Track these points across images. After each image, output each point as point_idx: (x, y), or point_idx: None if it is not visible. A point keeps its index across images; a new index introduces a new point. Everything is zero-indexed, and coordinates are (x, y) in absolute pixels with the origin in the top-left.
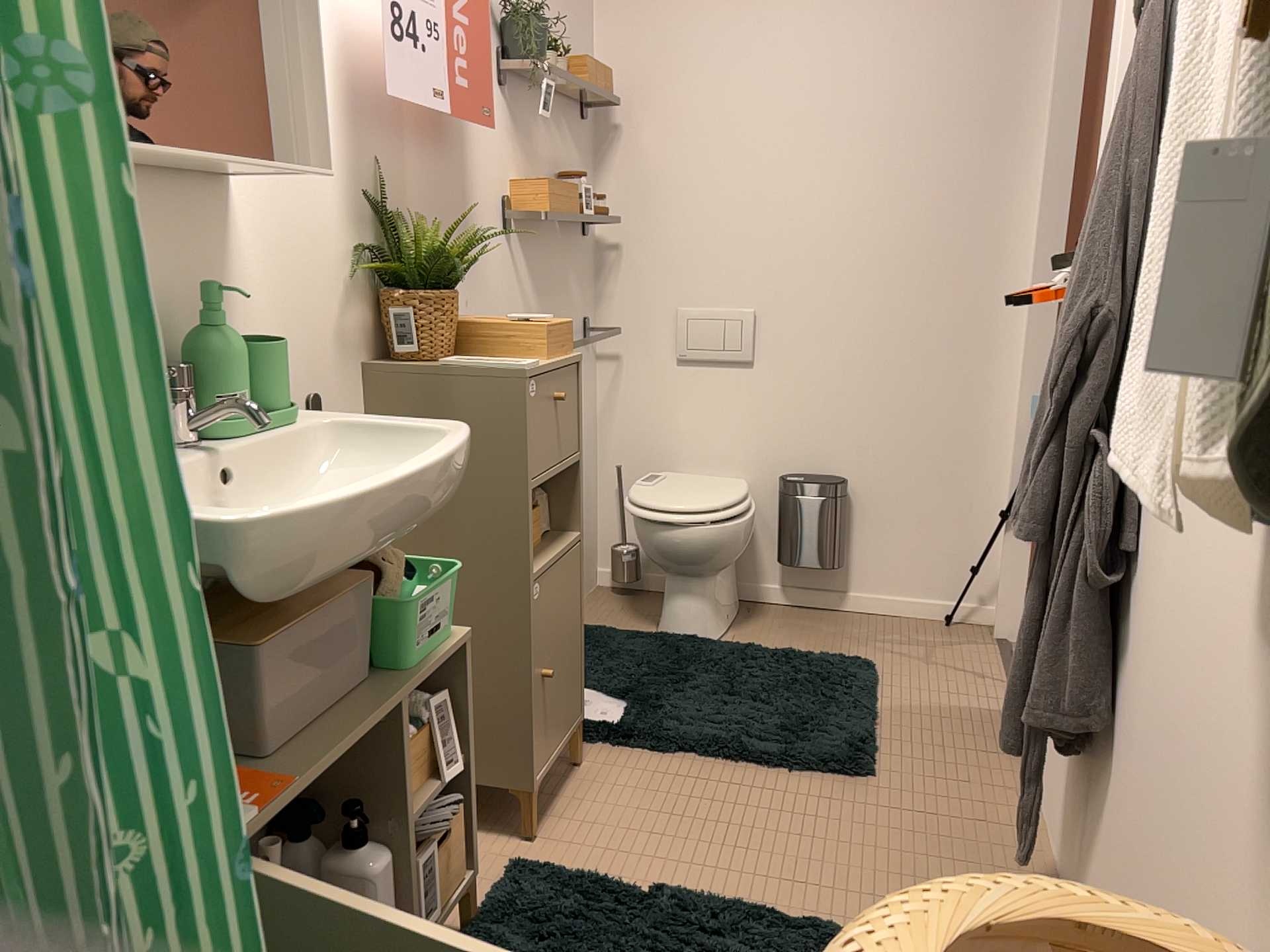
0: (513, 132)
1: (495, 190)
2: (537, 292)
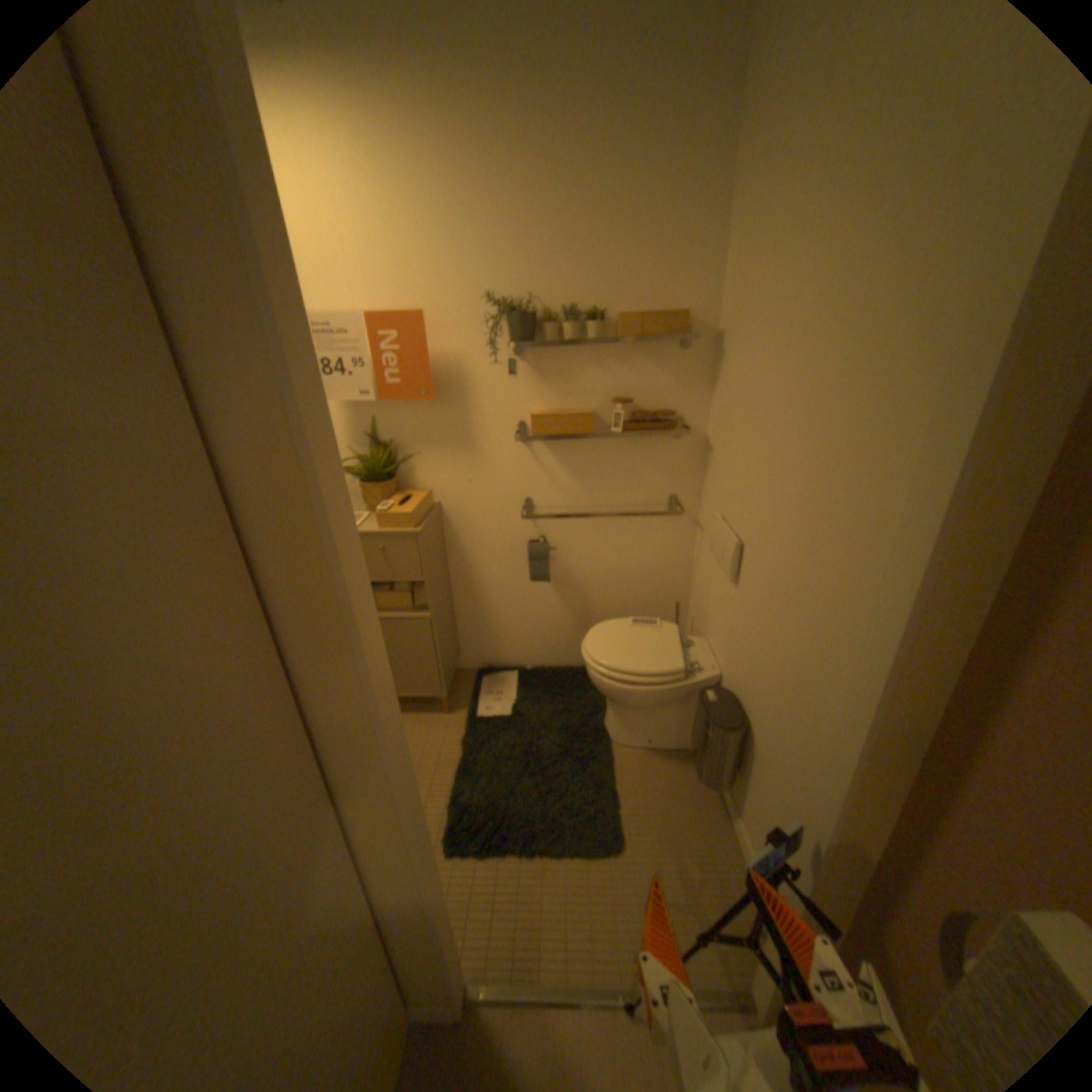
0: (532, 376)
1: (504, 417)
2: (571, 475)
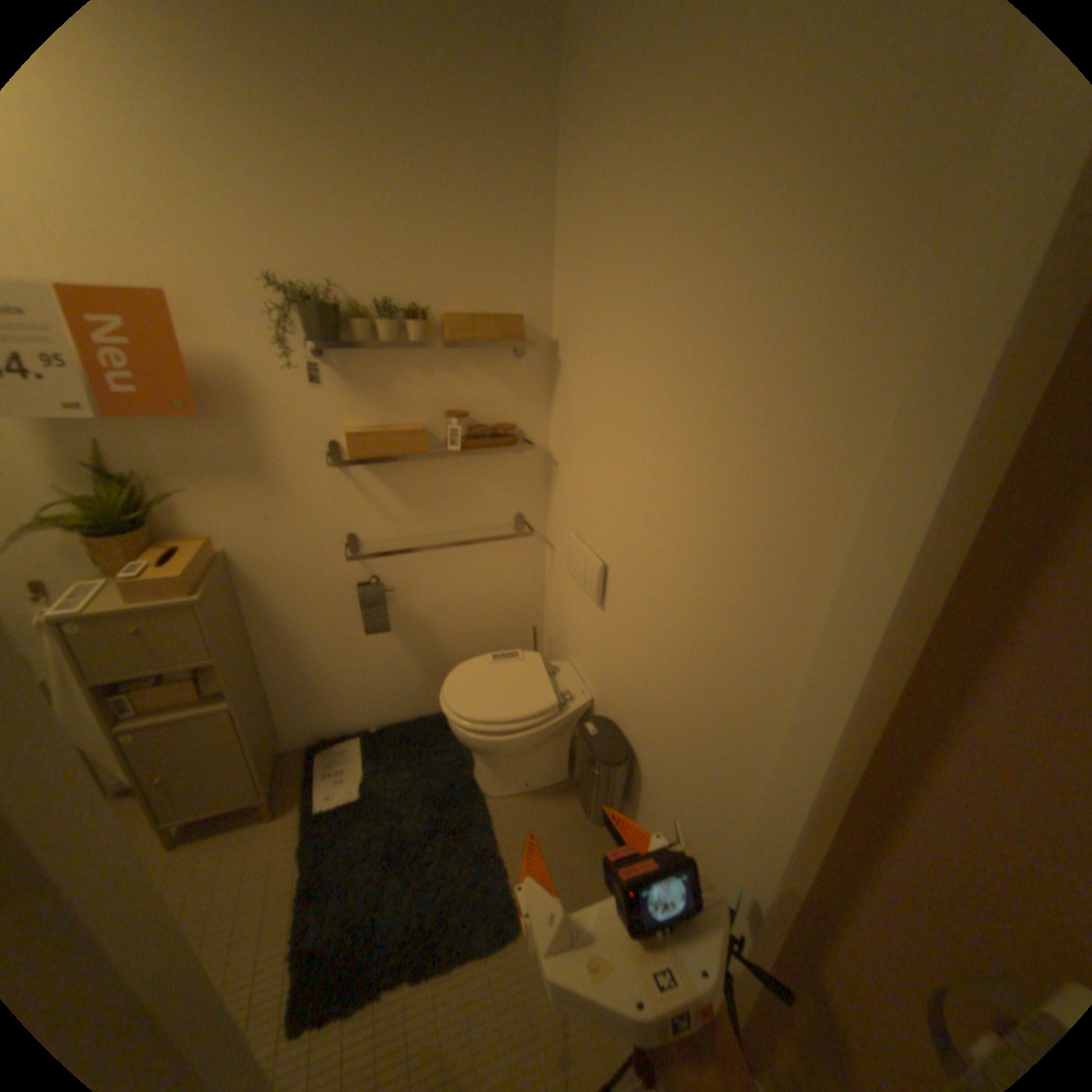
0: (340, 383)
1: (306, 434)
2: (402, 500)
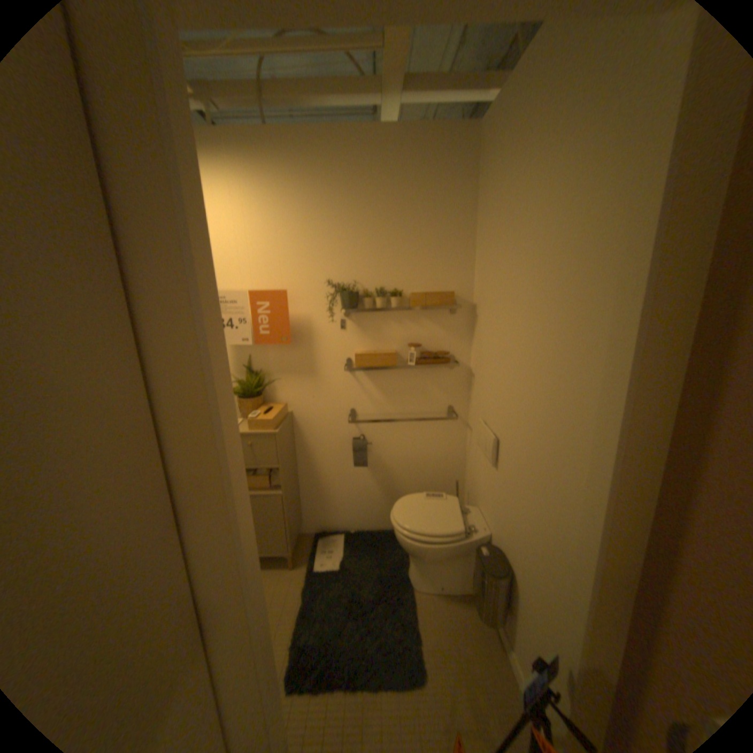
0: (356, 330)
1: (337, 355)
2: (382, 393)
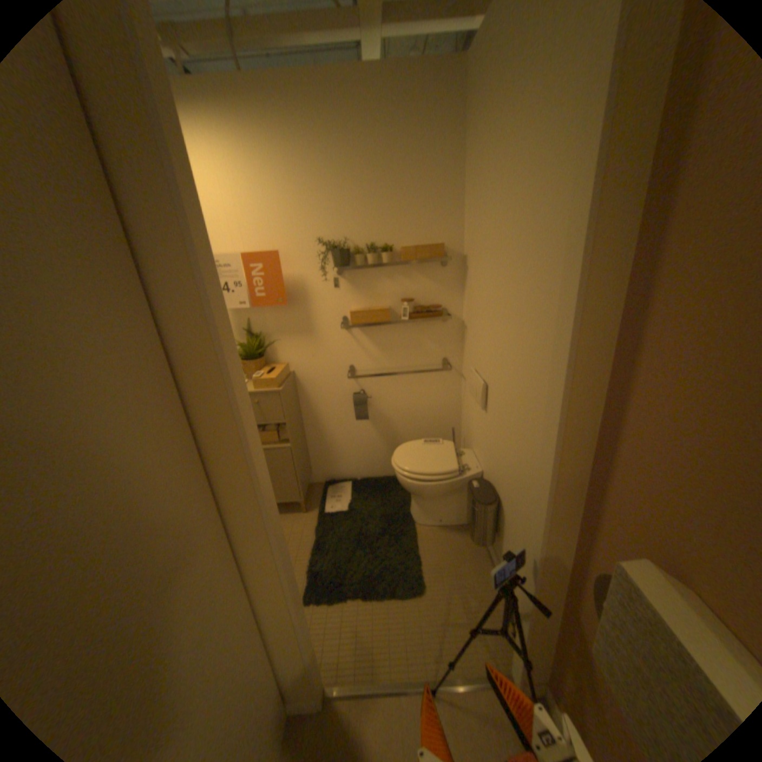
0: (349, 288)
1: (333, 314)
2: (378, 349)
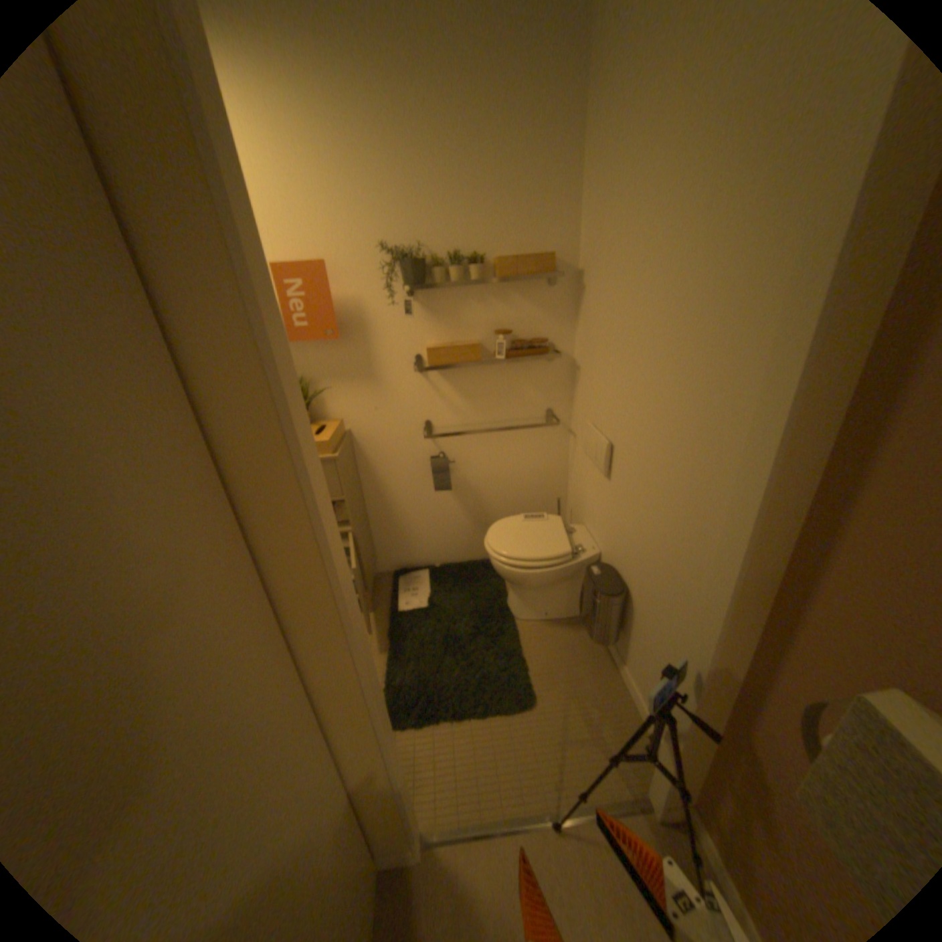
0: (424, 314)
1: (402, 351)
2: (463, 397)
